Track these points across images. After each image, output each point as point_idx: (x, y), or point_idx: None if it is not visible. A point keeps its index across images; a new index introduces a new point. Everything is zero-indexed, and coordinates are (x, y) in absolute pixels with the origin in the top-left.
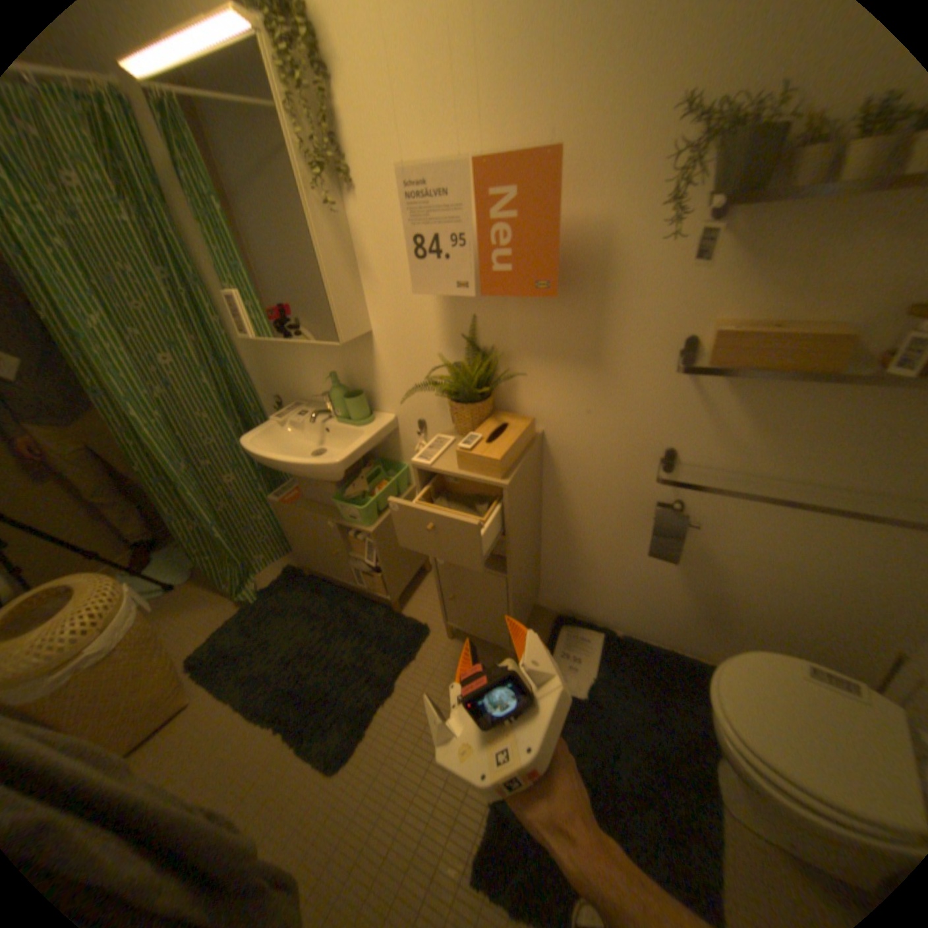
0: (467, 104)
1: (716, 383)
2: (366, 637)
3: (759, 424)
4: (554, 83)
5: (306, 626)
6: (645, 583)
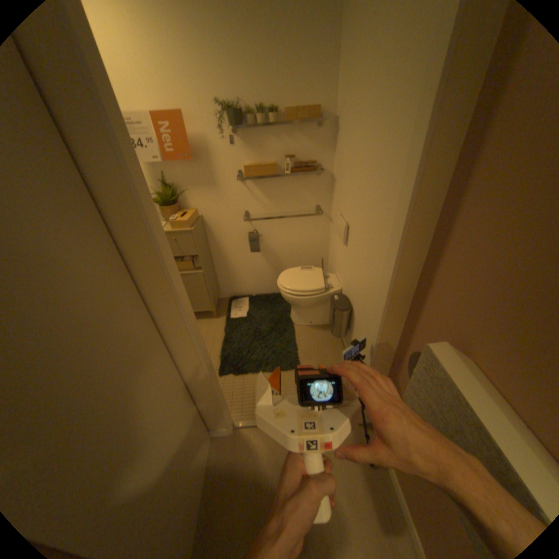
0: (142, 93)
1: (251, 186)
2: None
3: (267, 197)
4: (173, 90)
5: None
6: (256, 269)
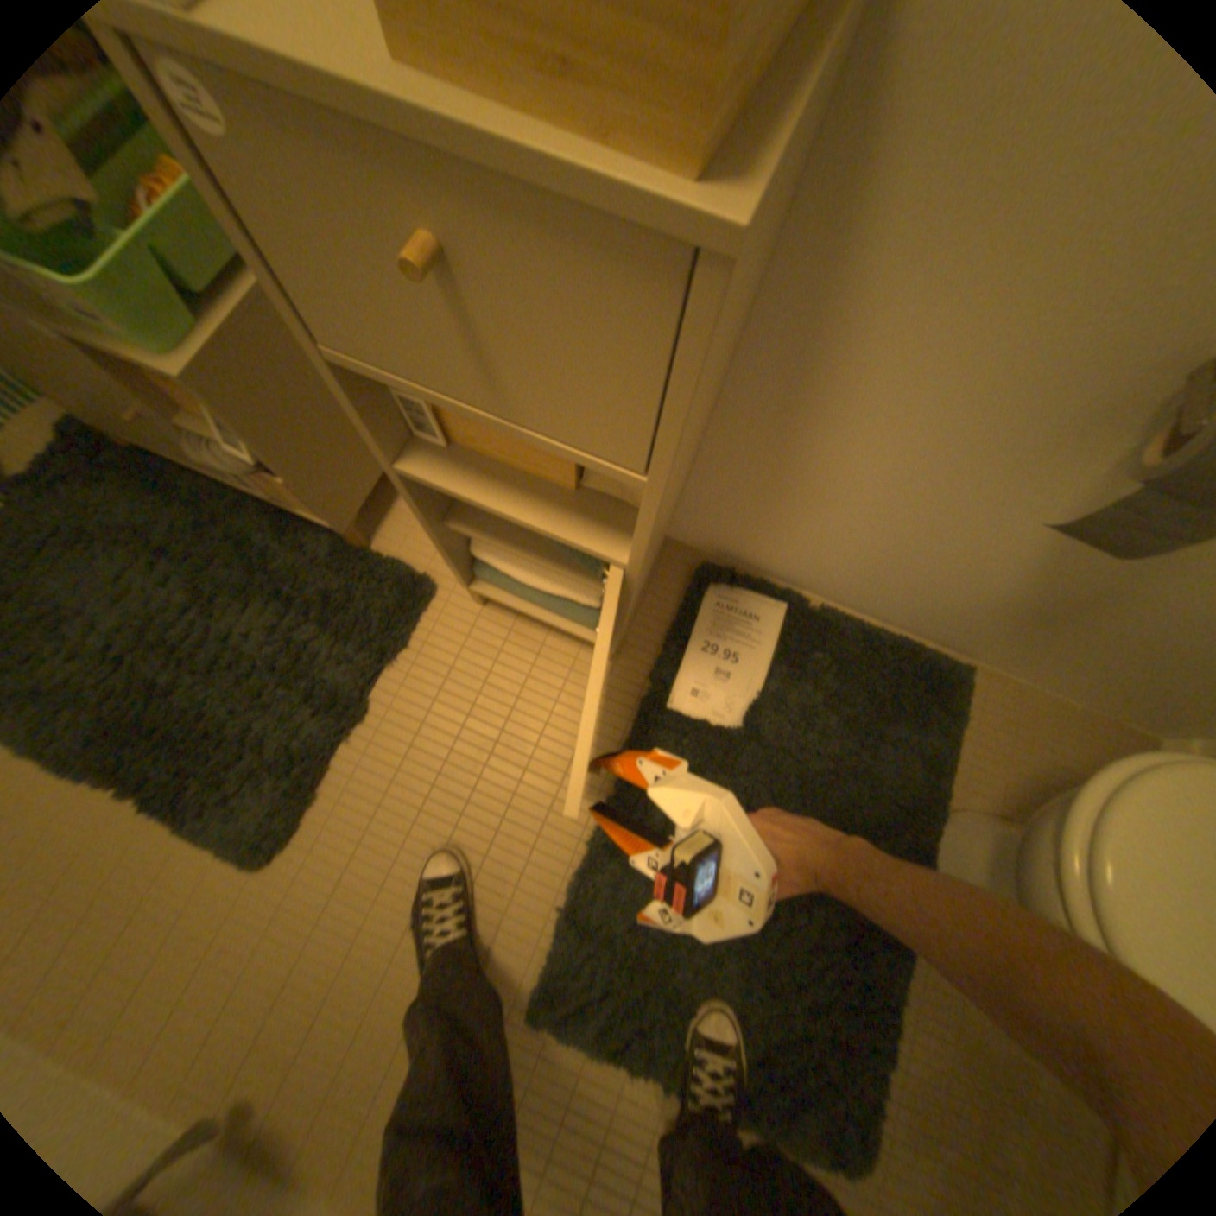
0: None
1: None
2: (293, 602)
3: None
4: None
5: (146, 575)
6: (940, 541)
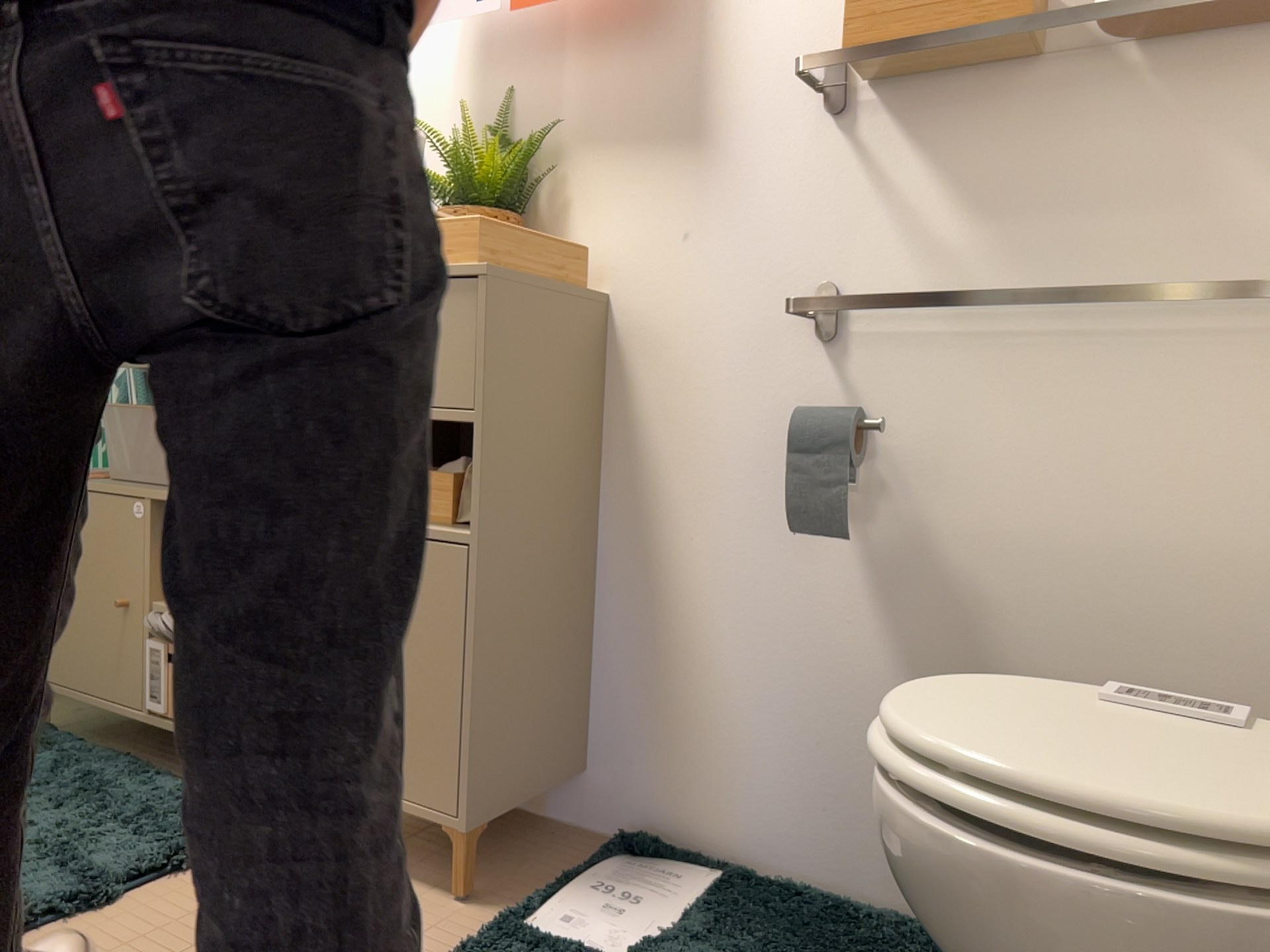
0: None
1: (882, 136)
2: (107, 809)
3: (965, 200)
4: None
5: None
6: (814, 678)
